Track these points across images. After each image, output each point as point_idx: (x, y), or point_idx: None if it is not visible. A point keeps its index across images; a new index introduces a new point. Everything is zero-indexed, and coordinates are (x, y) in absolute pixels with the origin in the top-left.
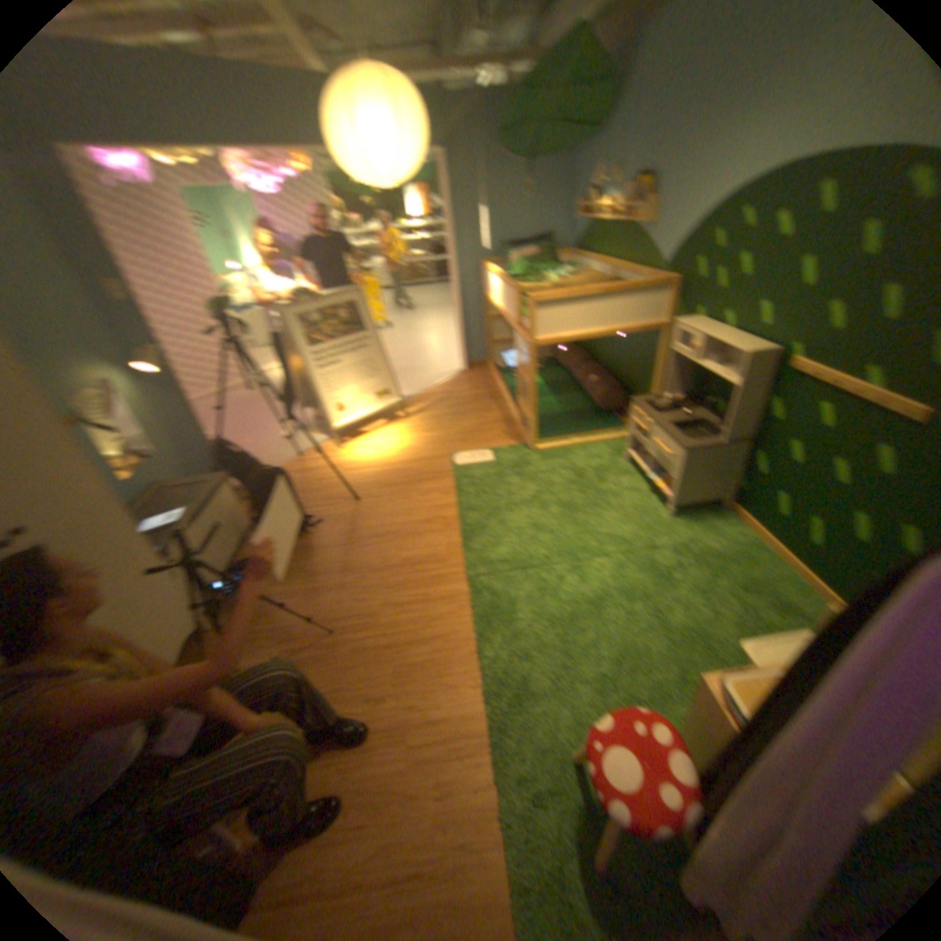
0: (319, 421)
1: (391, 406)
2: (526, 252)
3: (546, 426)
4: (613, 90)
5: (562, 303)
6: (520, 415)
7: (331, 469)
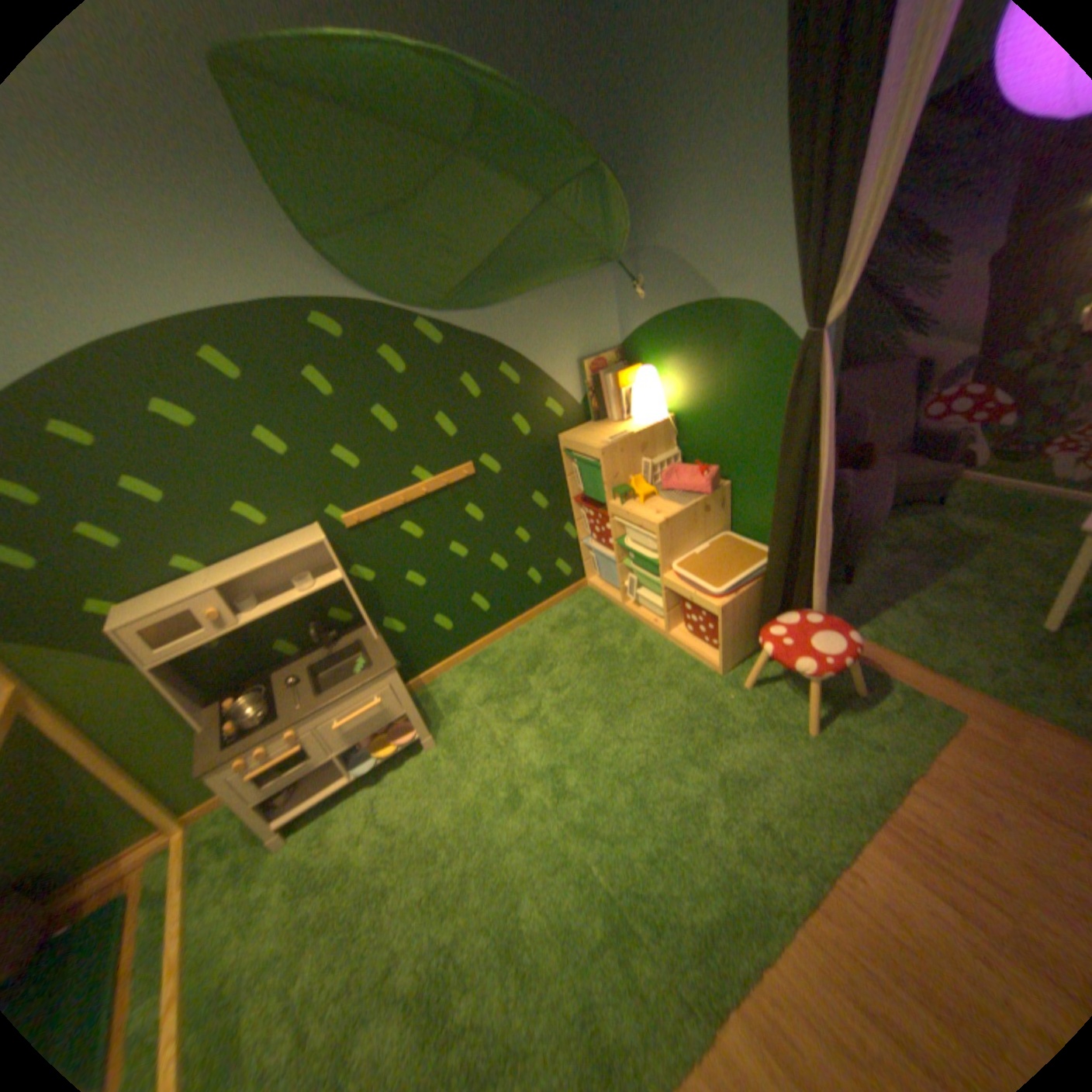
0: None
1: None
2: None
3: None
4: None
5: None
6: None
7: None
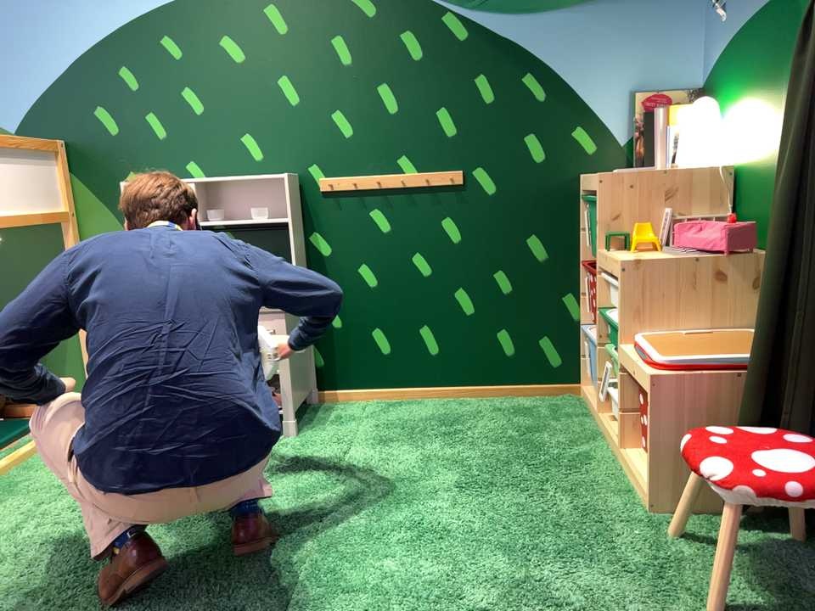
0: None
1: None
2: None
3: None
4: None
5: None
6: None
7: None
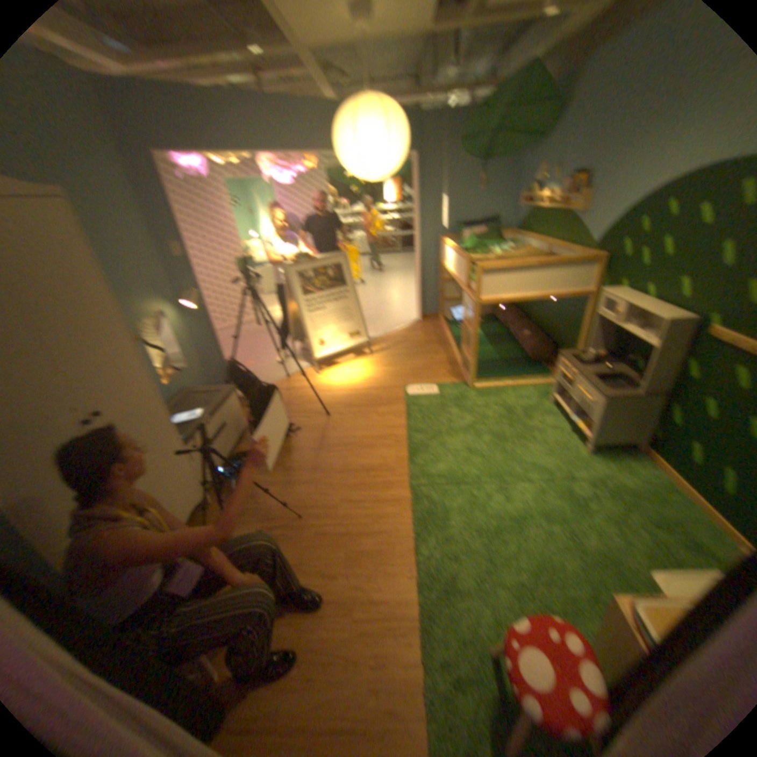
0: (305, 351)
1: (360, 344)
2: (477, 230)
3: (484, 369)
4: (558, 107)
5: (505, 271)
6: (463, 358)
7: (310, 389)
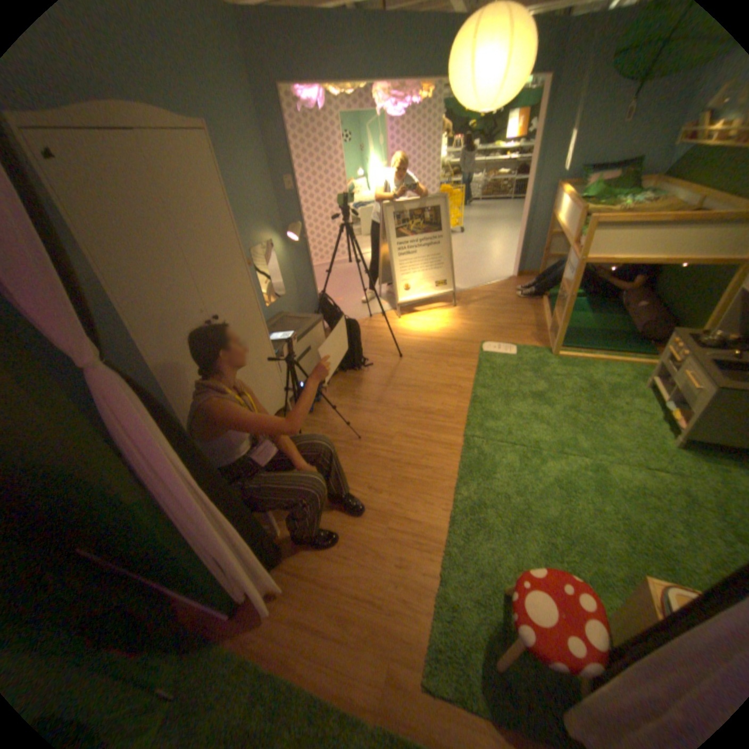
0: (391, 296)
1: (446, 295)
2: (609, 175)
3: (576, 338)
4: None
5: (629, 227)
6: (554, 324)
7: (389, 331)
